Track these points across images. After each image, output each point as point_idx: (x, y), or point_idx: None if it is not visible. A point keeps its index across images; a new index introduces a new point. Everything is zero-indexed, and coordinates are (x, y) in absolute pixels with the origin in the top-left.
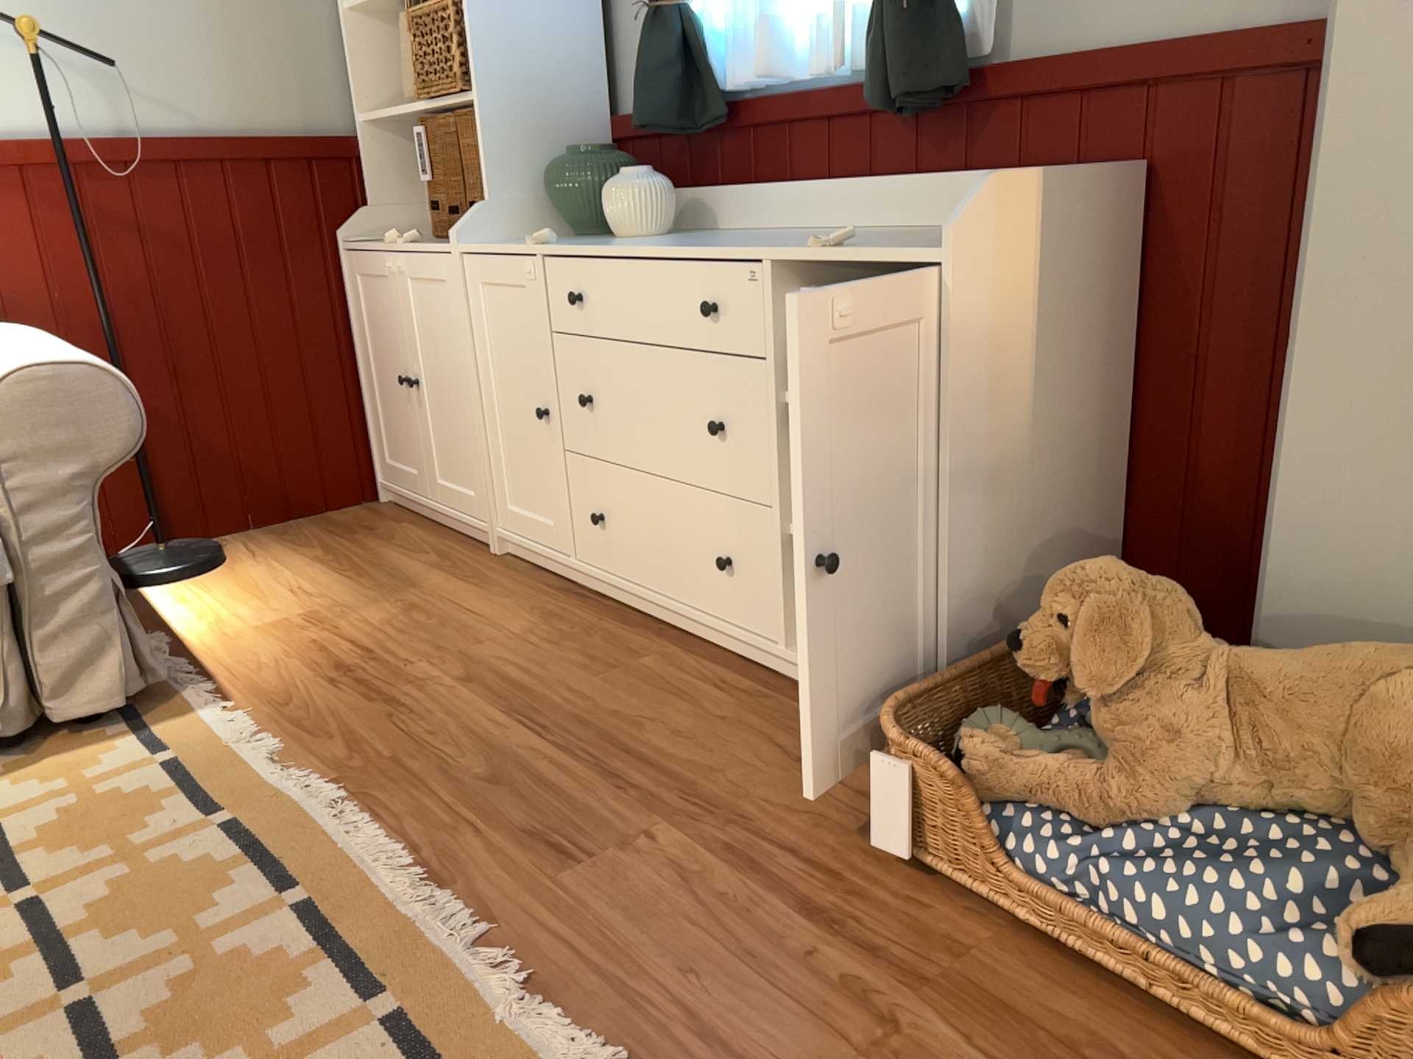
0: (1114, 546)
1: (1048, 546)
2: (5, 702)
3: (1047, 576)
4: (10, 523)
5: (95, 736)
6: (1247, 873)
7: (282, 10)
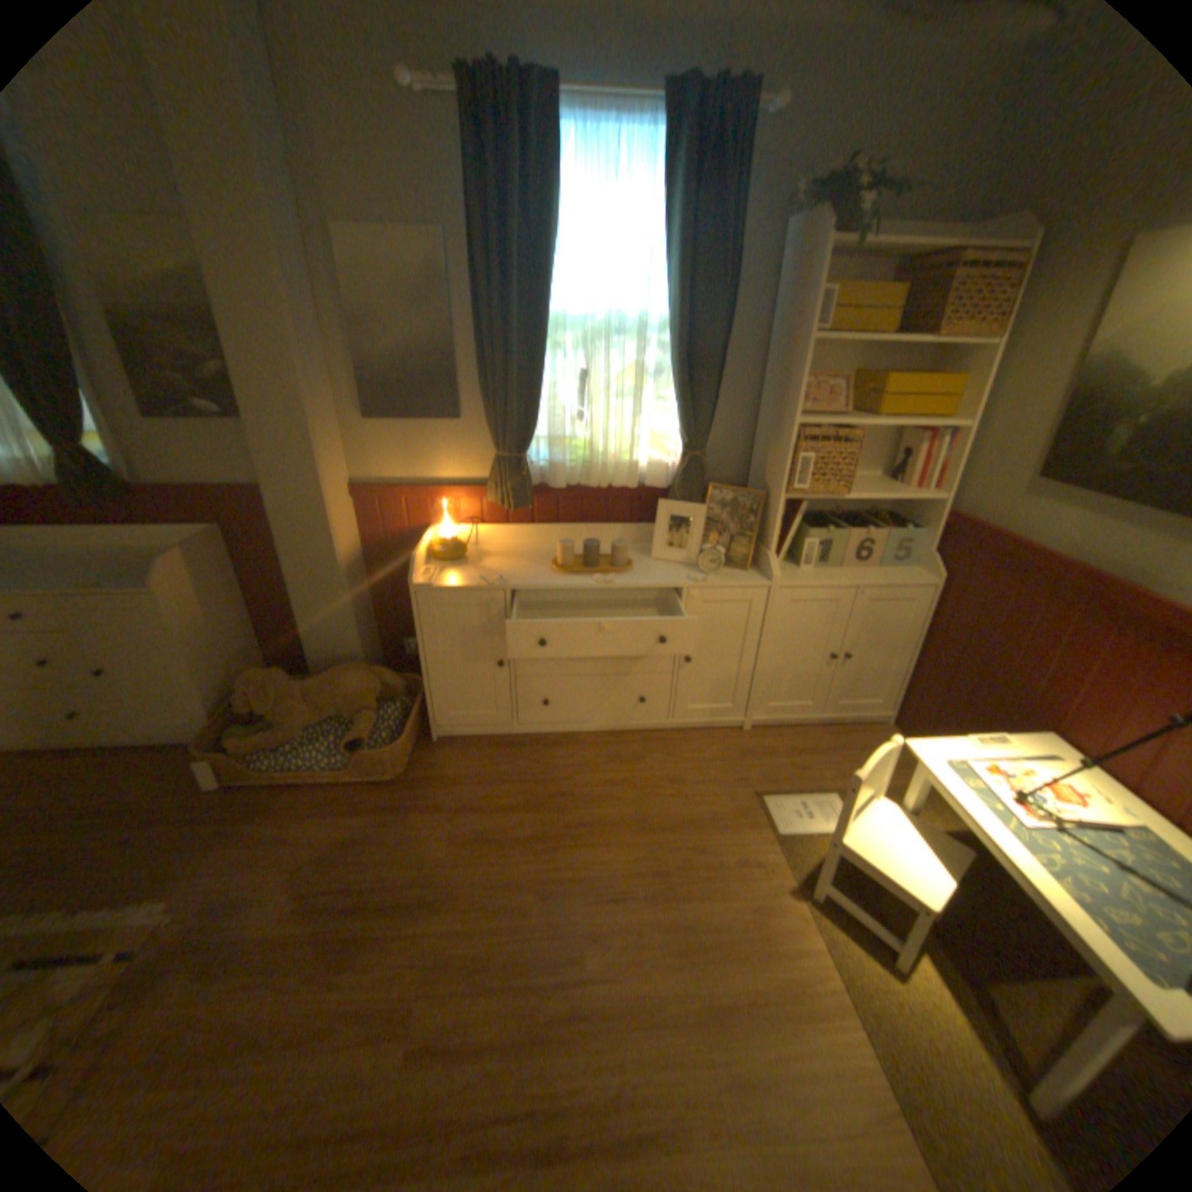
0: (257, 648)
1: (231, 662)
2: None
3: (234, 671)
4: None
5: None
6: (318, 744)
7: None
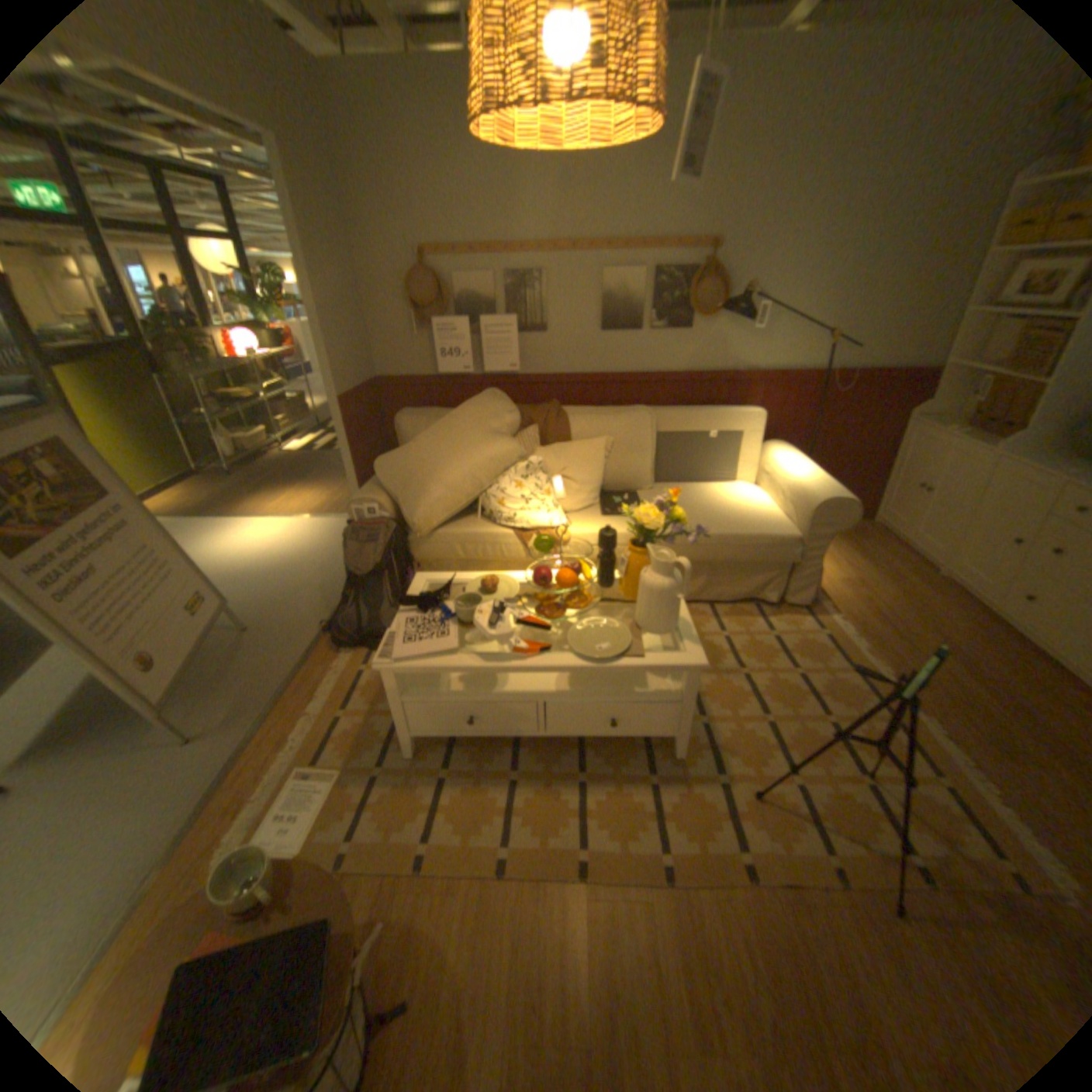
0: None
1: None
2: (776, 594)
3: None
4: (803, 544)
5: (795, 612)
6: None
7: (934, 309)
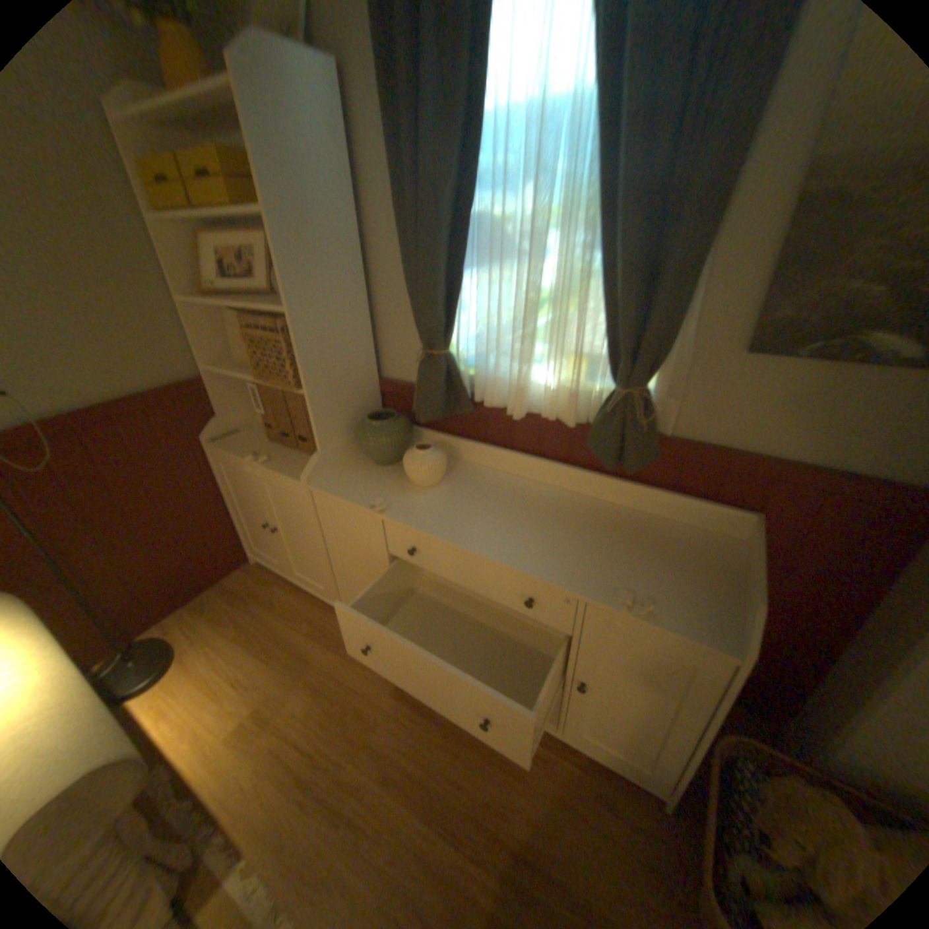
0: None
1: None
2: None
3: None
4: None
5: None
6: None
7: (127, 300)
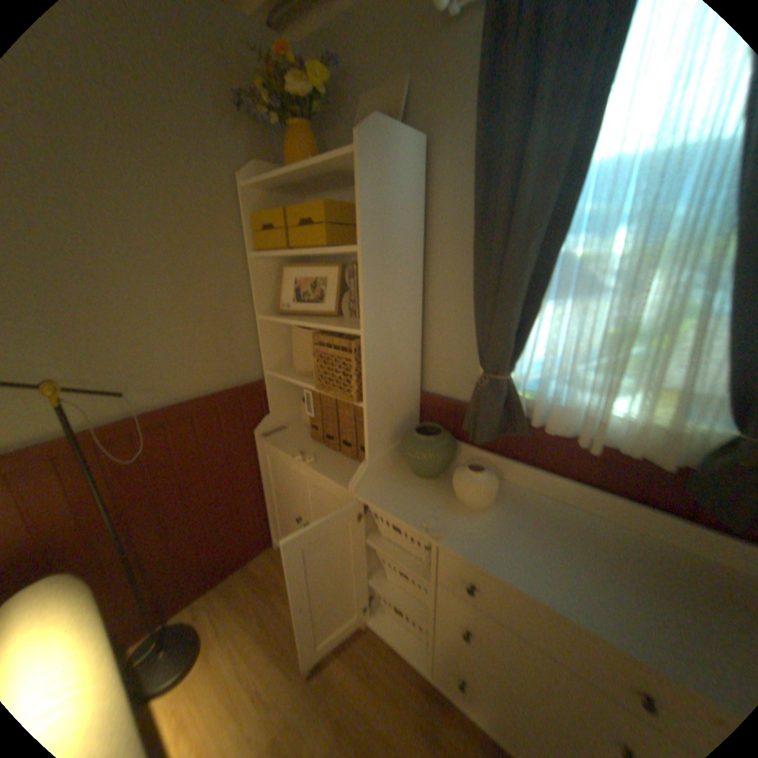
0: None
1: None
2: None
3: None
4: None
5: None
6: None
7: (223, 319)
